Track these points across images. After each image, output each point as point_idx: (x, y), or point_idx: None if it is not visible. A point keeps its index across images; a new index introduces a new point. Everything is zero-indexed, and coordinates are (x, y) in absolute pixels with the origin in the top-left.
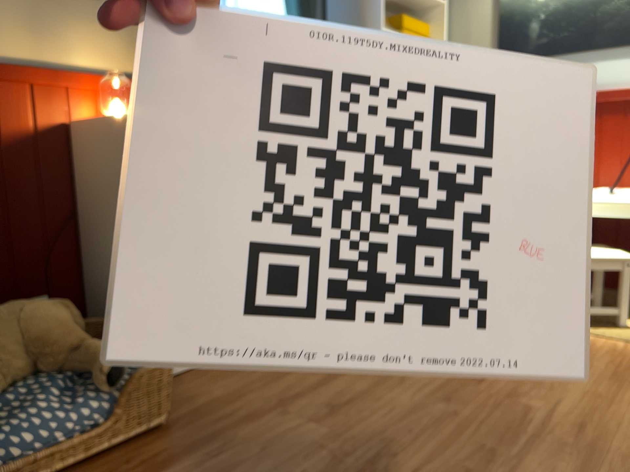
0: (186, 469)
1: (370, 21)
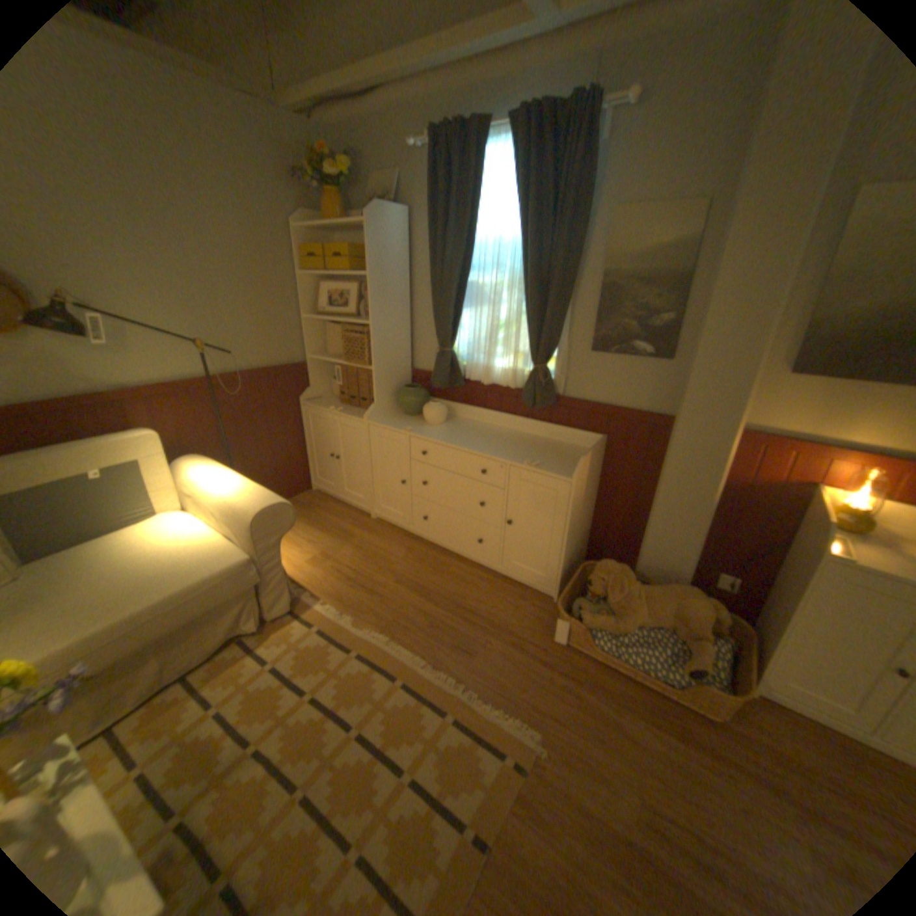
0: (694, 760)
1: None
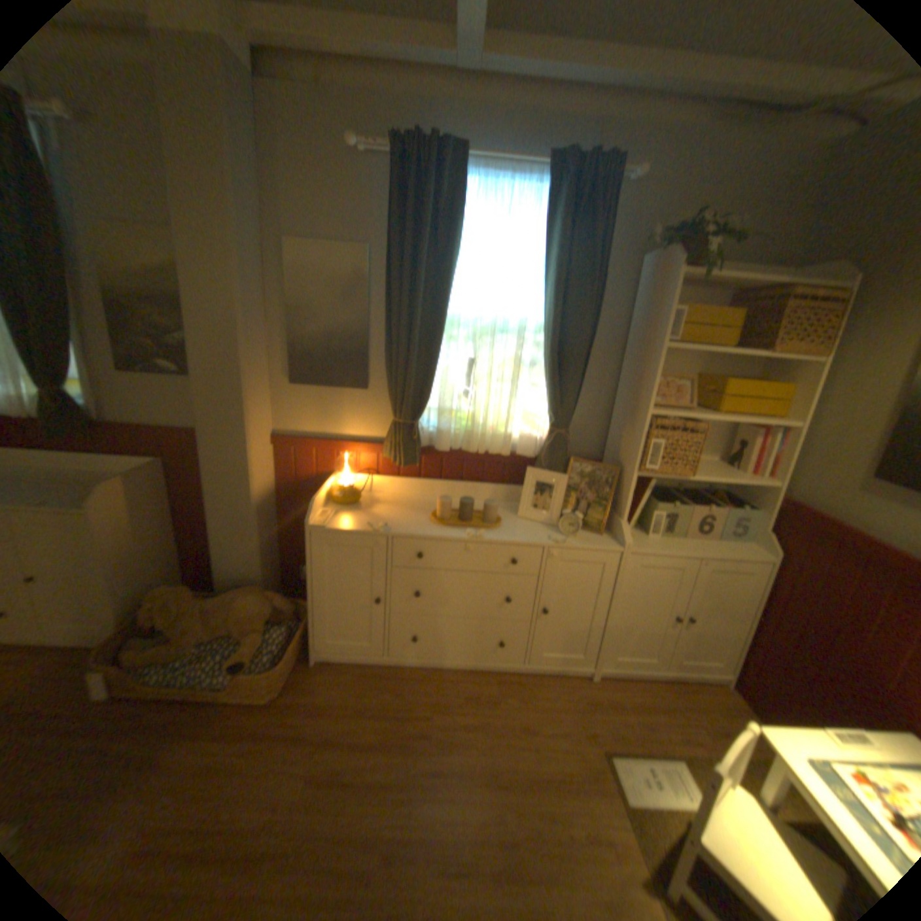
0: (225, 754)
1: (642, 401)
